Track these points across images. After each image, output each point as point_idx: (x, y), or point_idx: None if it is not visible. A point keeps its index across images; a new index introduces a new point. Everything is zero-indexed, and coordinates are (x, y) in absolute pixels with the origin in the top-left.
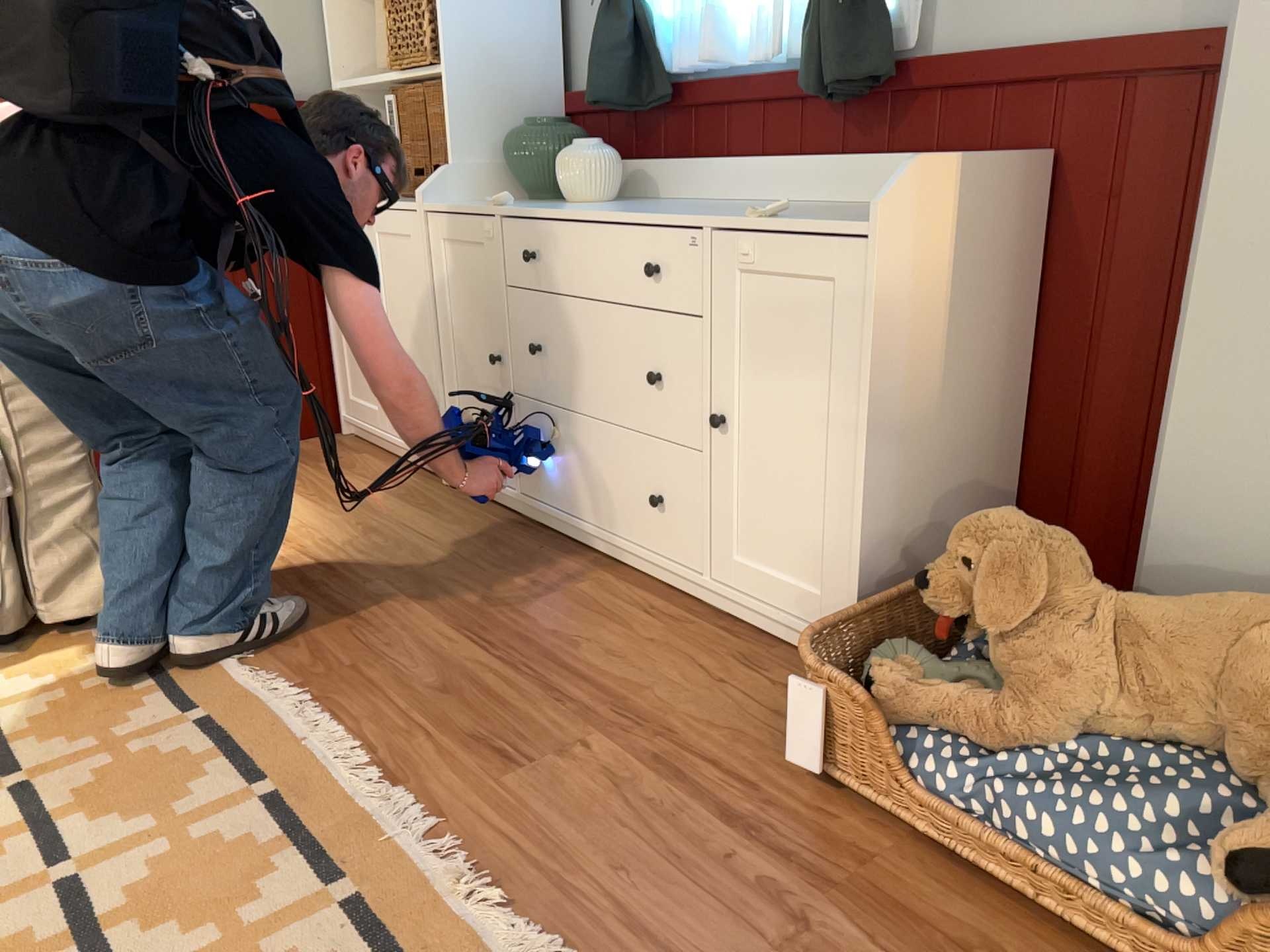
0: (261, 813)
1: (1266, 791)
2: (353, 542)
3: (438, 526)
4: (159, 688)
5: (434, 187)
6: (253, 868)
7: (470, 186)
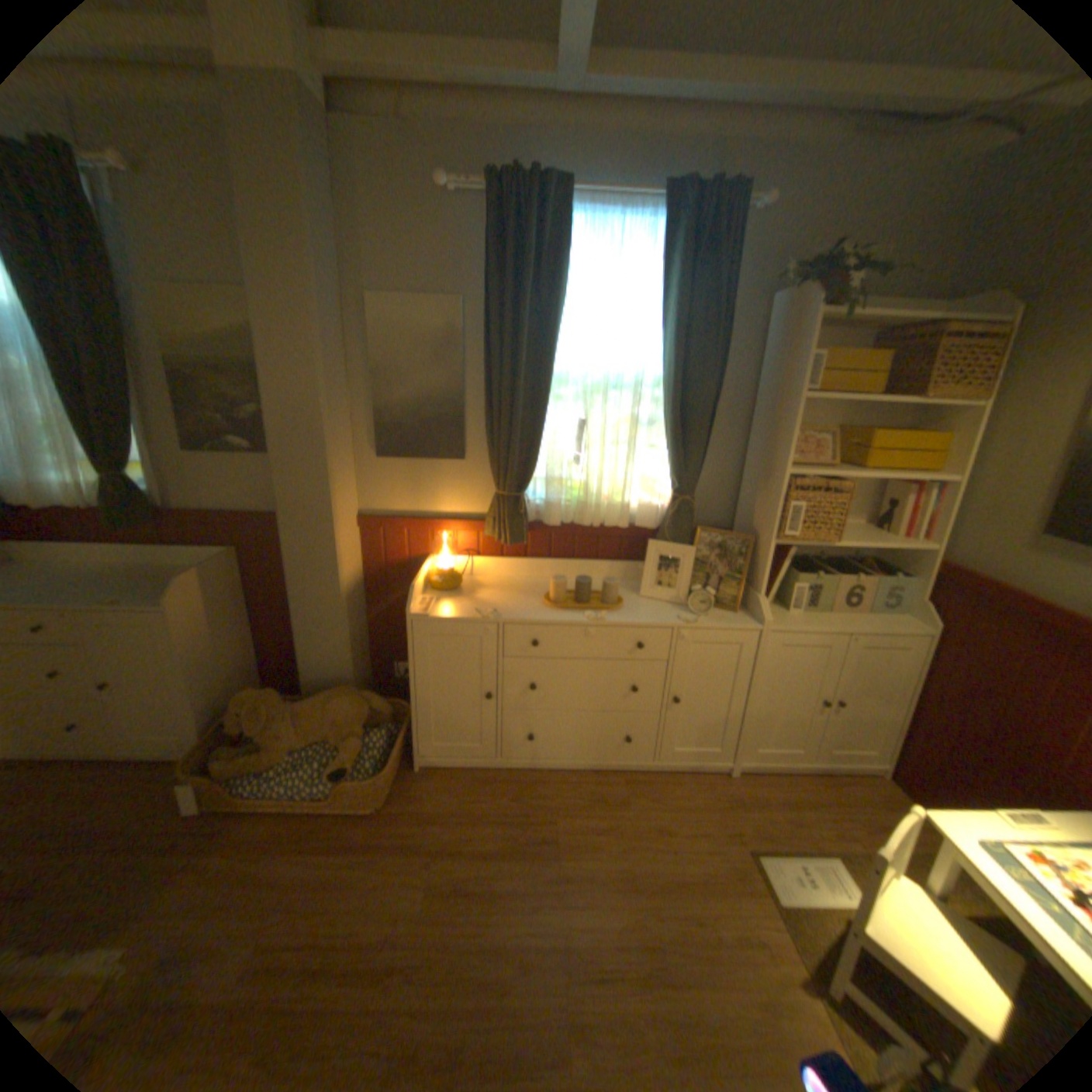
0: None
1: (339, 749)
2: None
3: None
4: None
5: None
6: None
7: None
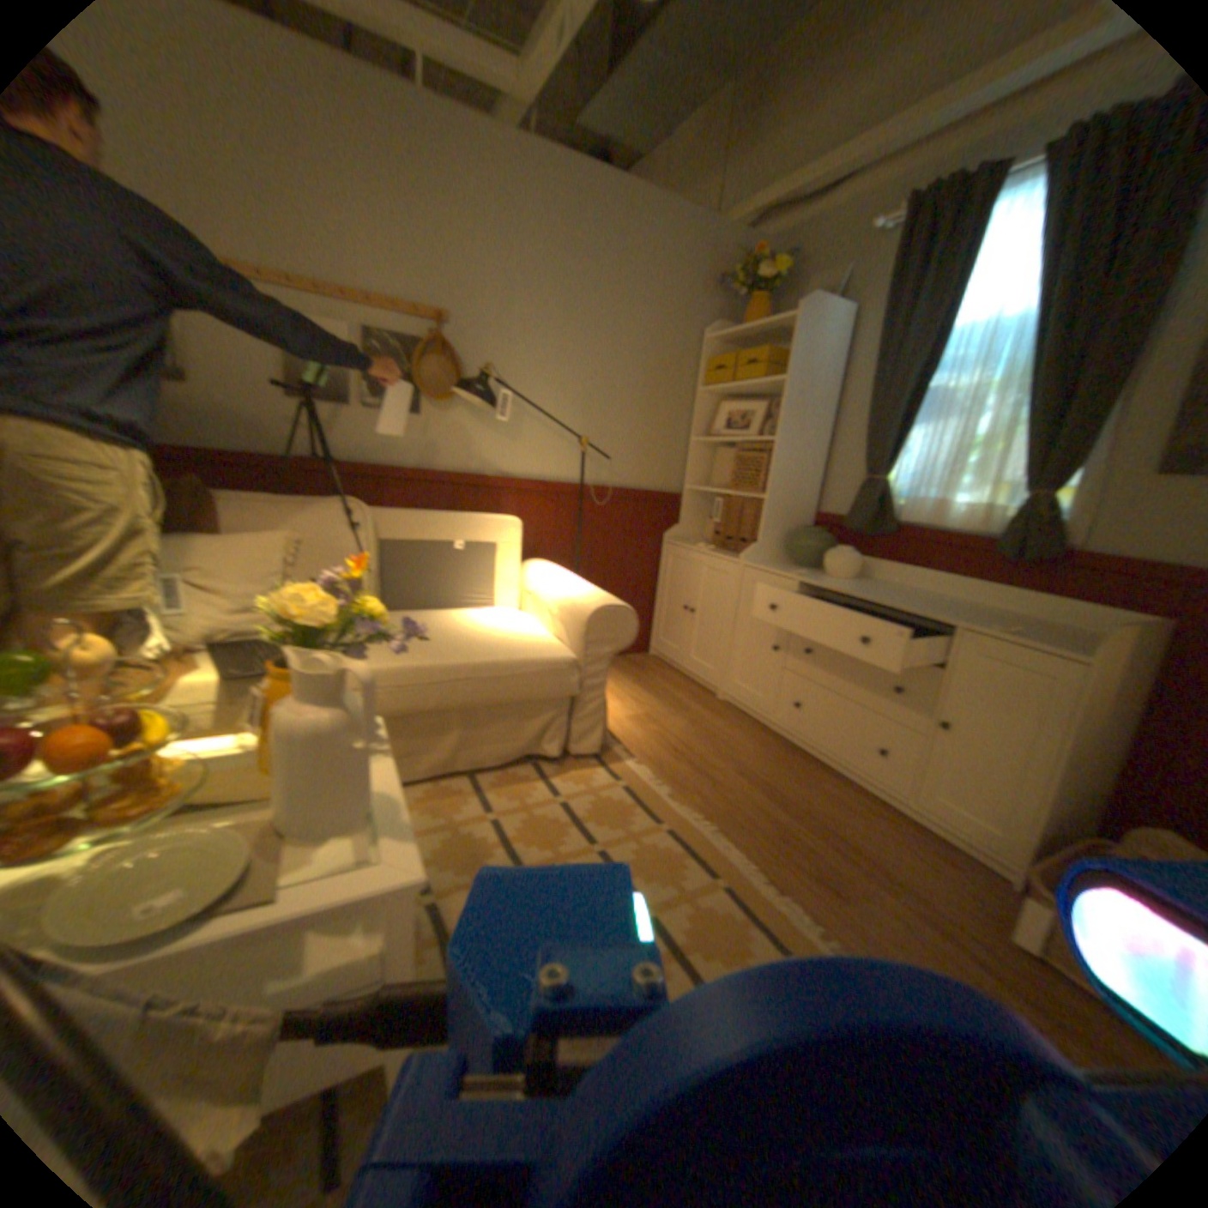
0: (727, 901)
1: None
2: (686, 729)
3: (726, 727)
4: (636, 806)
5: (749, 552)
6: (740, 936)
7: (765, 553)
